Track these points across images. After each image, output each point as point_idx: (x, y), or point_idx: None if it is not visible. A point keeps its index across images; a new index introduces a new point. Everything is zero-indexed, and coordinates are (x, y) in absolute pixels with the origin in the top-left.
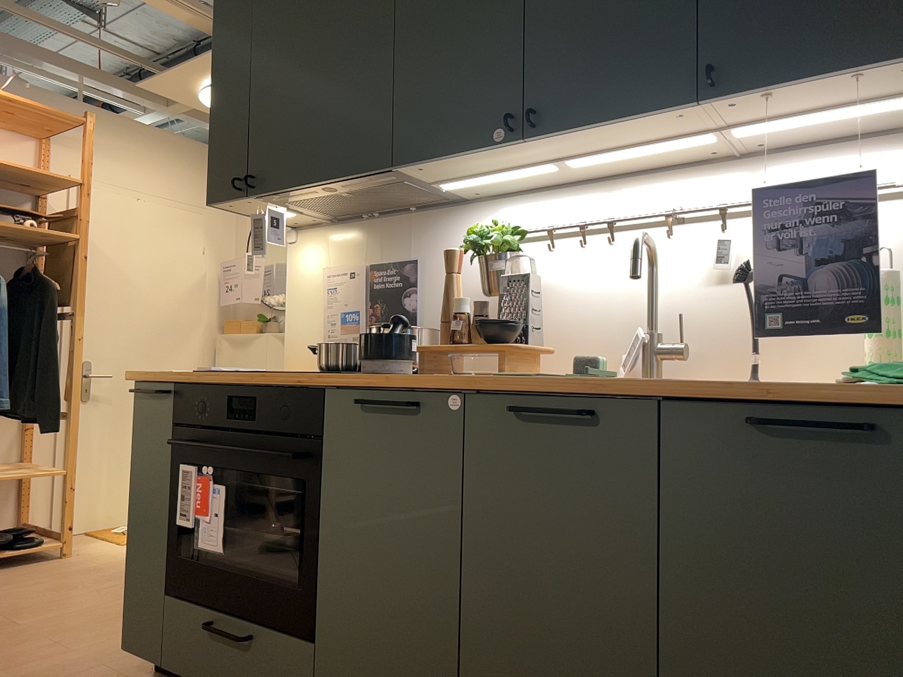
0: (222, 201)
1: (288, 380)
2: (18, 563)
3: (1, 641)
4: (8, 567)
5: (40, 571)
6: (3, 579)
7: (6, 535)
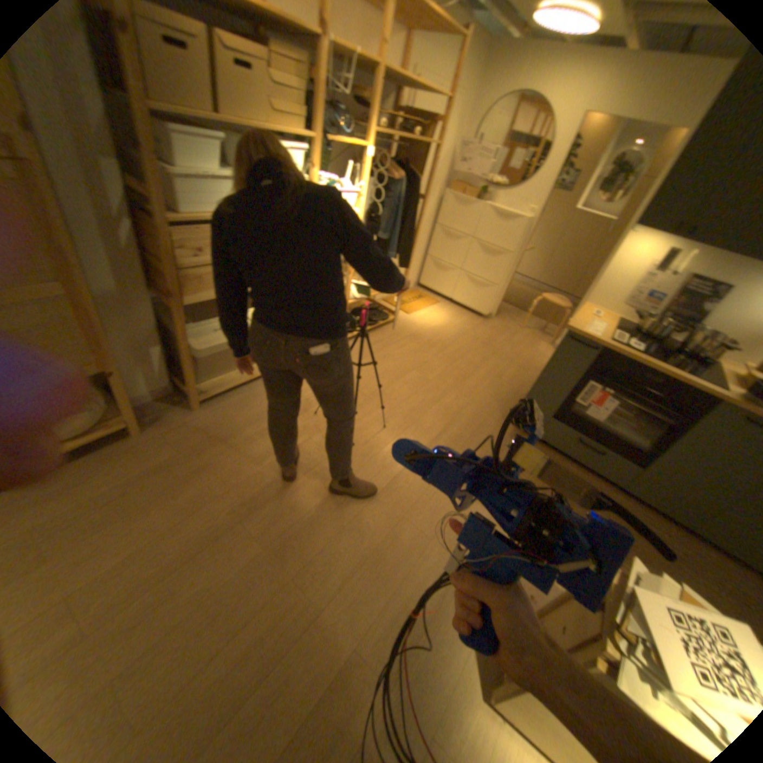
0: (649, 226)
1: (696, 384)
2: (379, 326)
3: (434, 392)
4: (379, 329)
5: (395, 335)
6: (387, 340)
7: (378, 314)
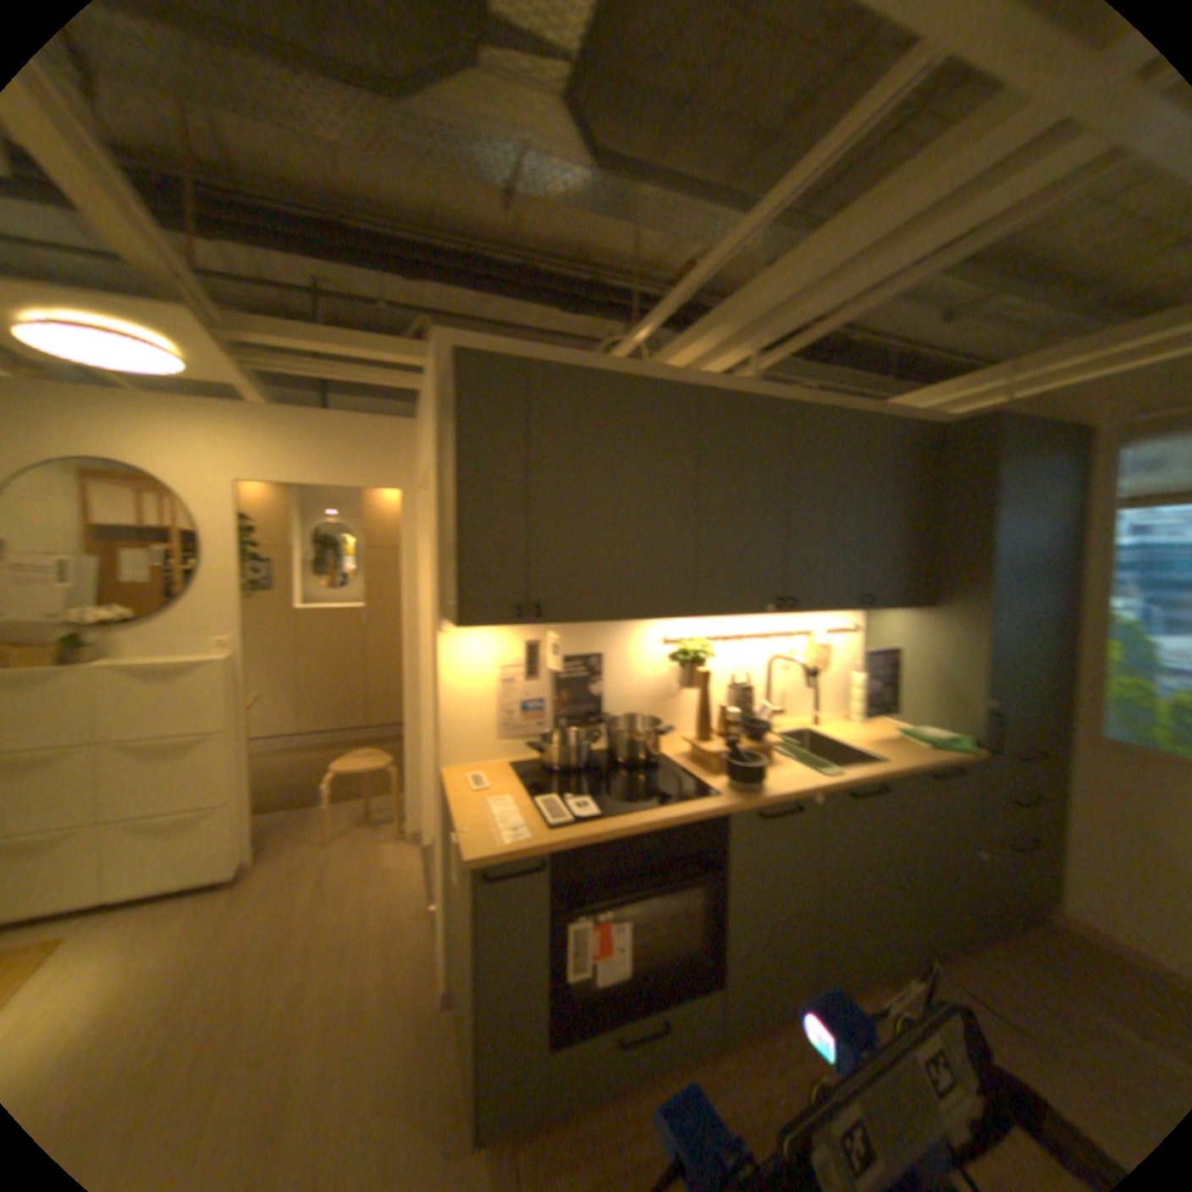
0: (476, 624)
1: (690, 814)
2: None
3: None
4: None
5: None
6: None
7: None
